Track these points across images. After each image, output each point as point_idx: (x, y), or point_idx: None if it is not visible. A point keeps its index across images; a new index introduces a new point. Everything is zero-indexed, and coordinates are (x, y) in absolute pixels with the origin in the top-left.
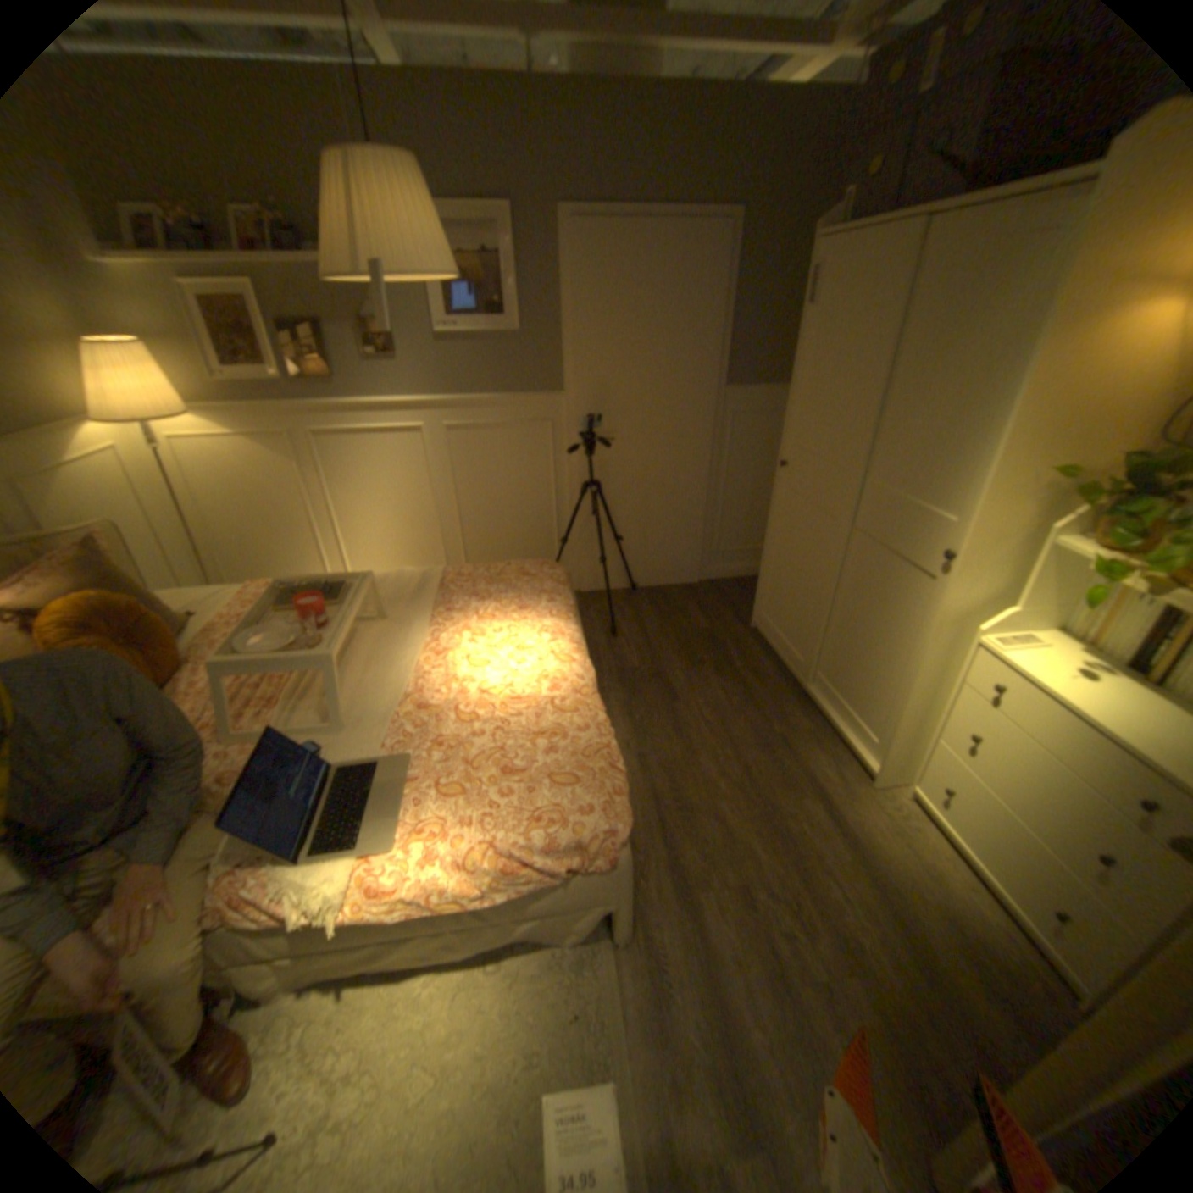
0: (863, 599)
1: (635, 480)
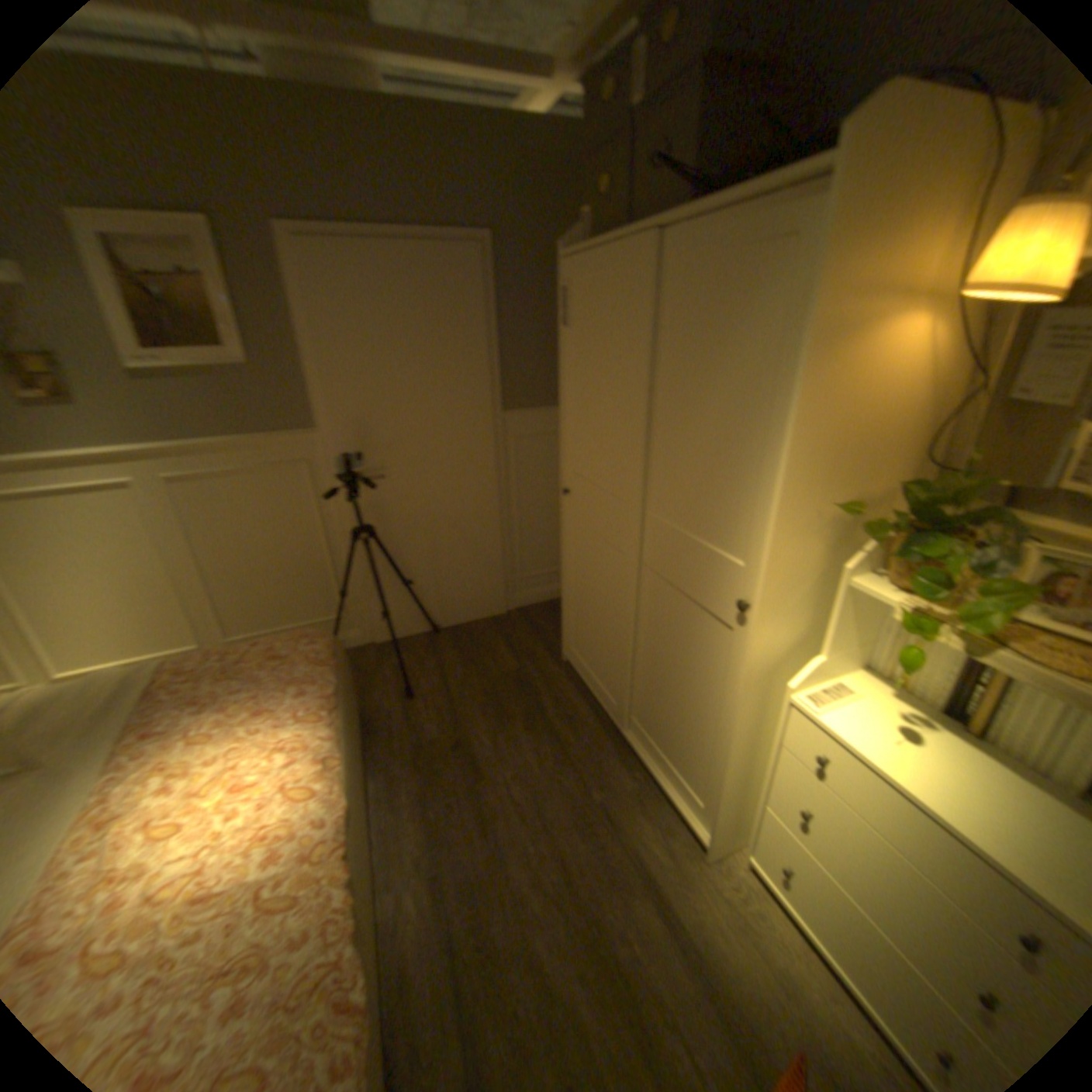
0: (662, 643)
1: (417, 516)
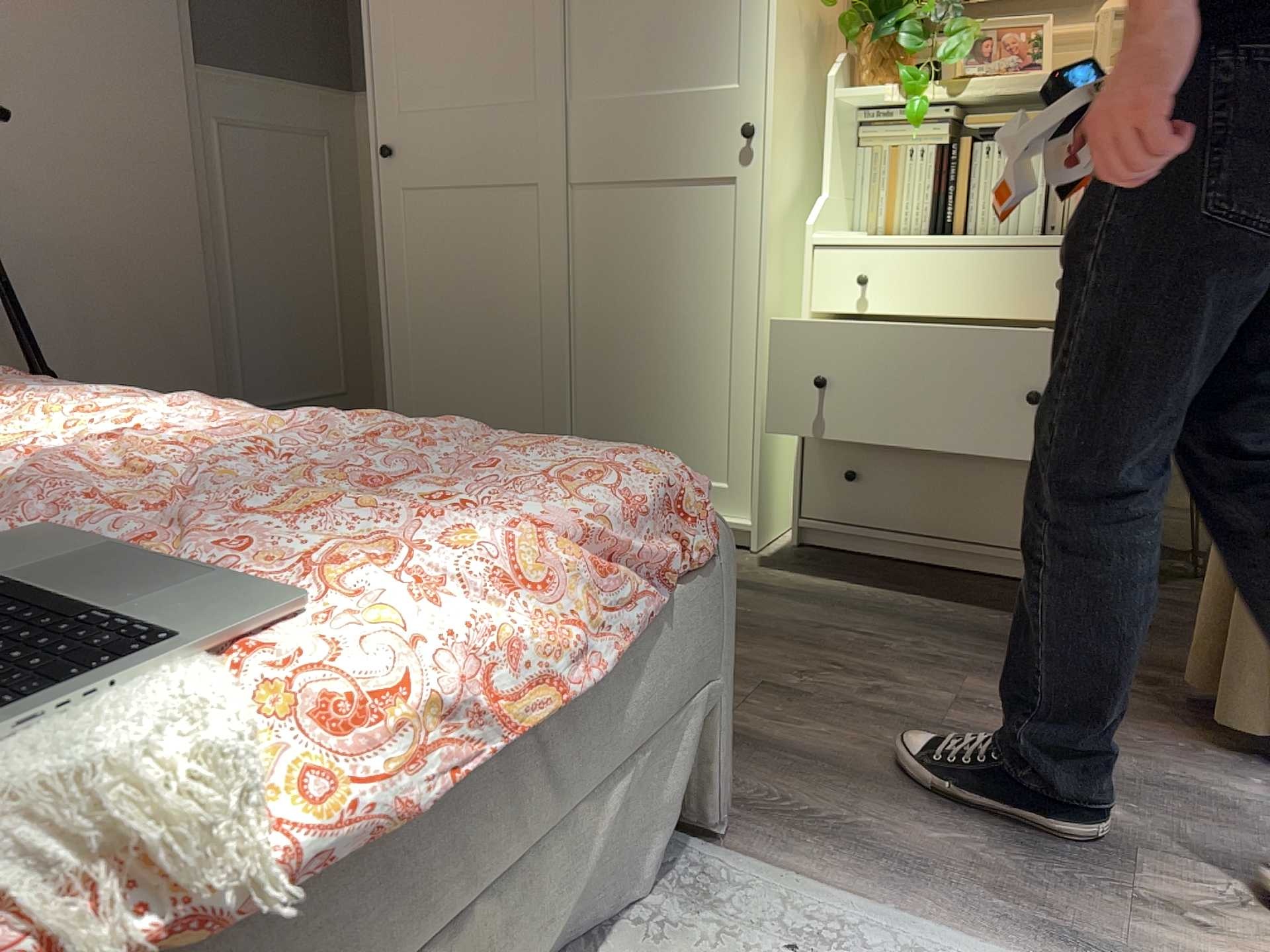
0: (624, 285)
1: (54, 241)
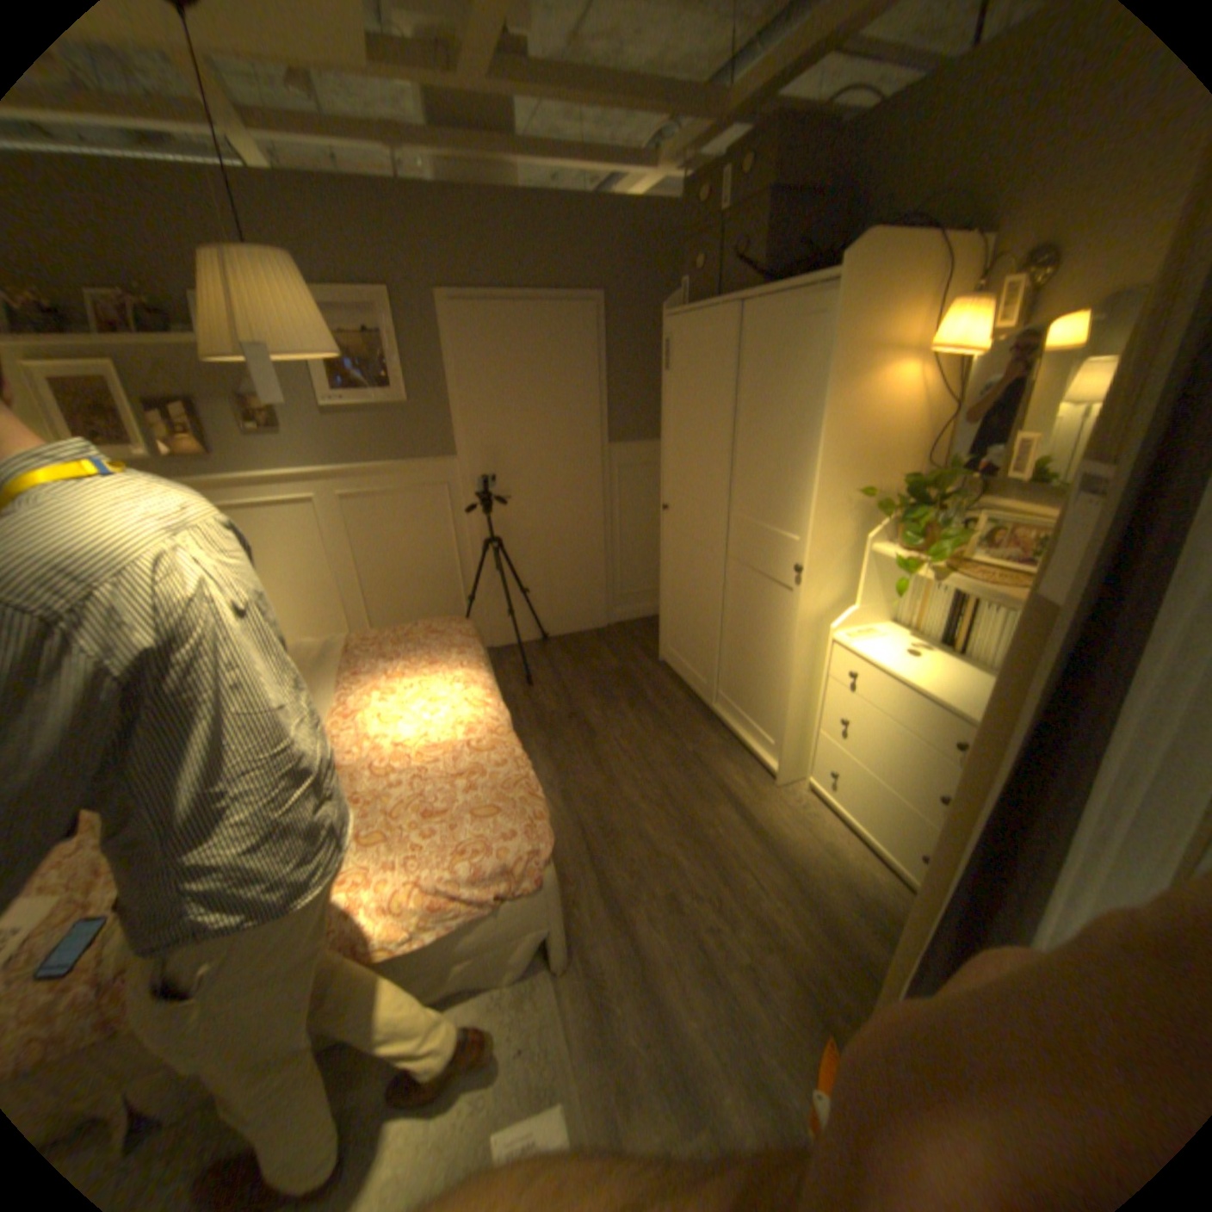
0: (744, 618)
1: (536, 534)
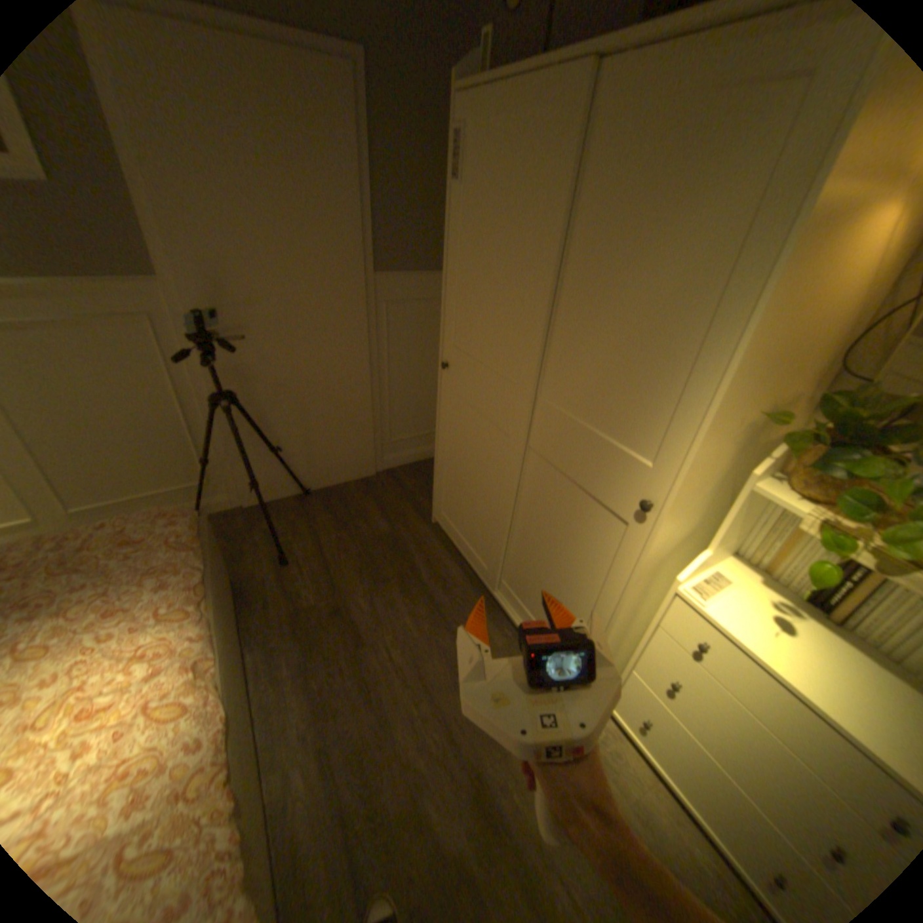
0: (544, 523)
1: (286, 381)
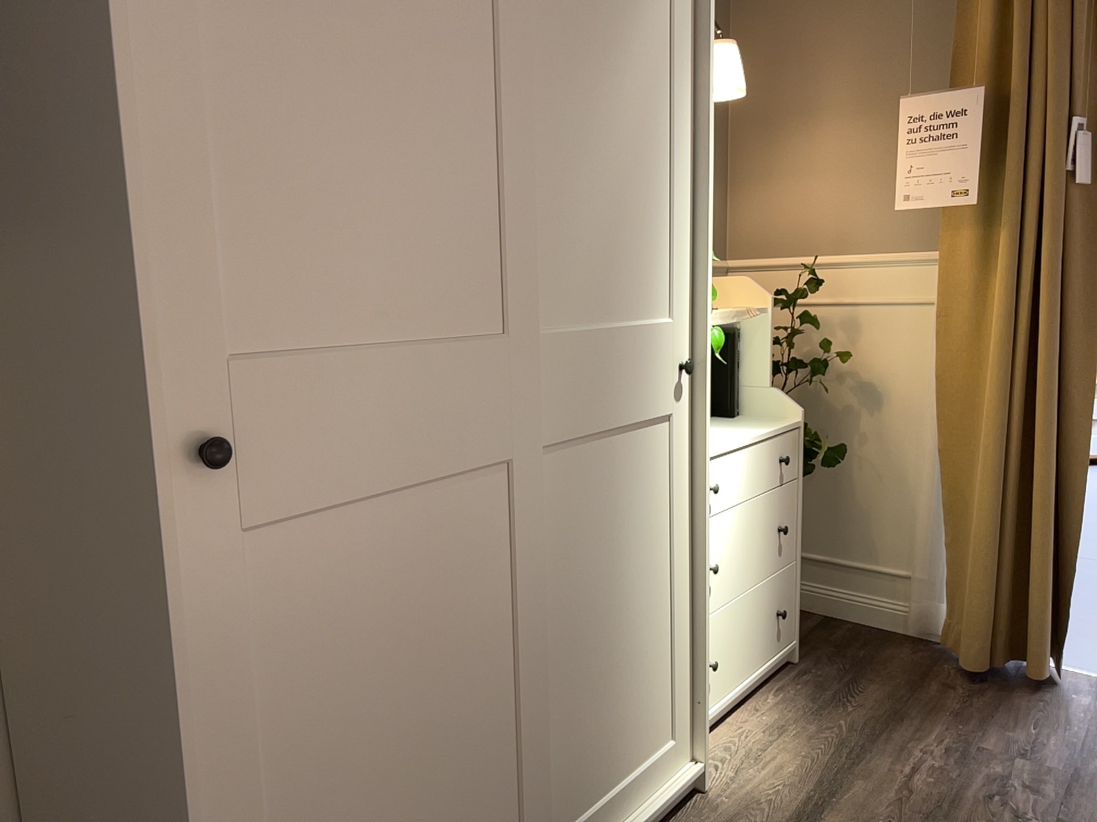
0: (588, 554)
1: None
